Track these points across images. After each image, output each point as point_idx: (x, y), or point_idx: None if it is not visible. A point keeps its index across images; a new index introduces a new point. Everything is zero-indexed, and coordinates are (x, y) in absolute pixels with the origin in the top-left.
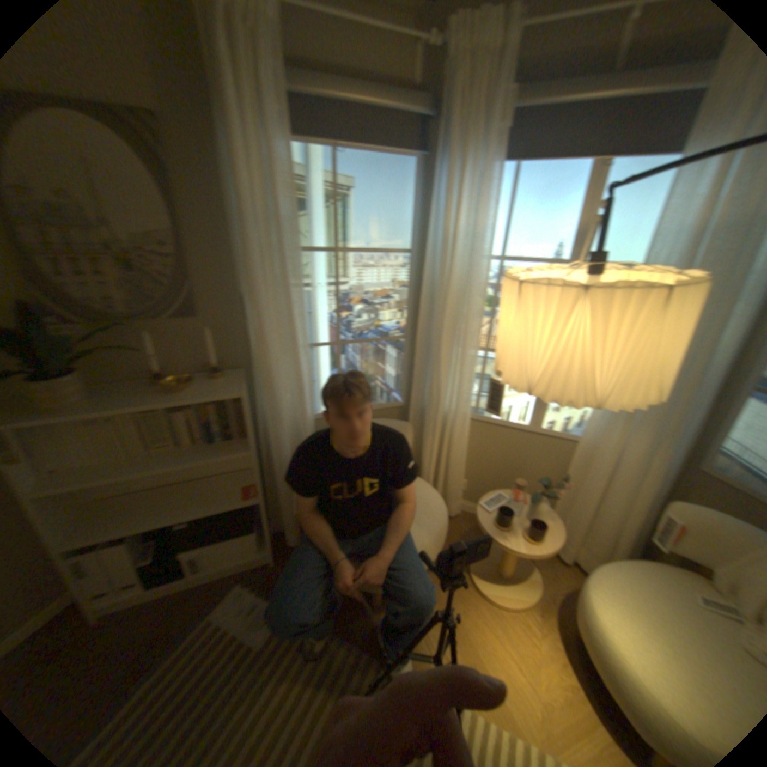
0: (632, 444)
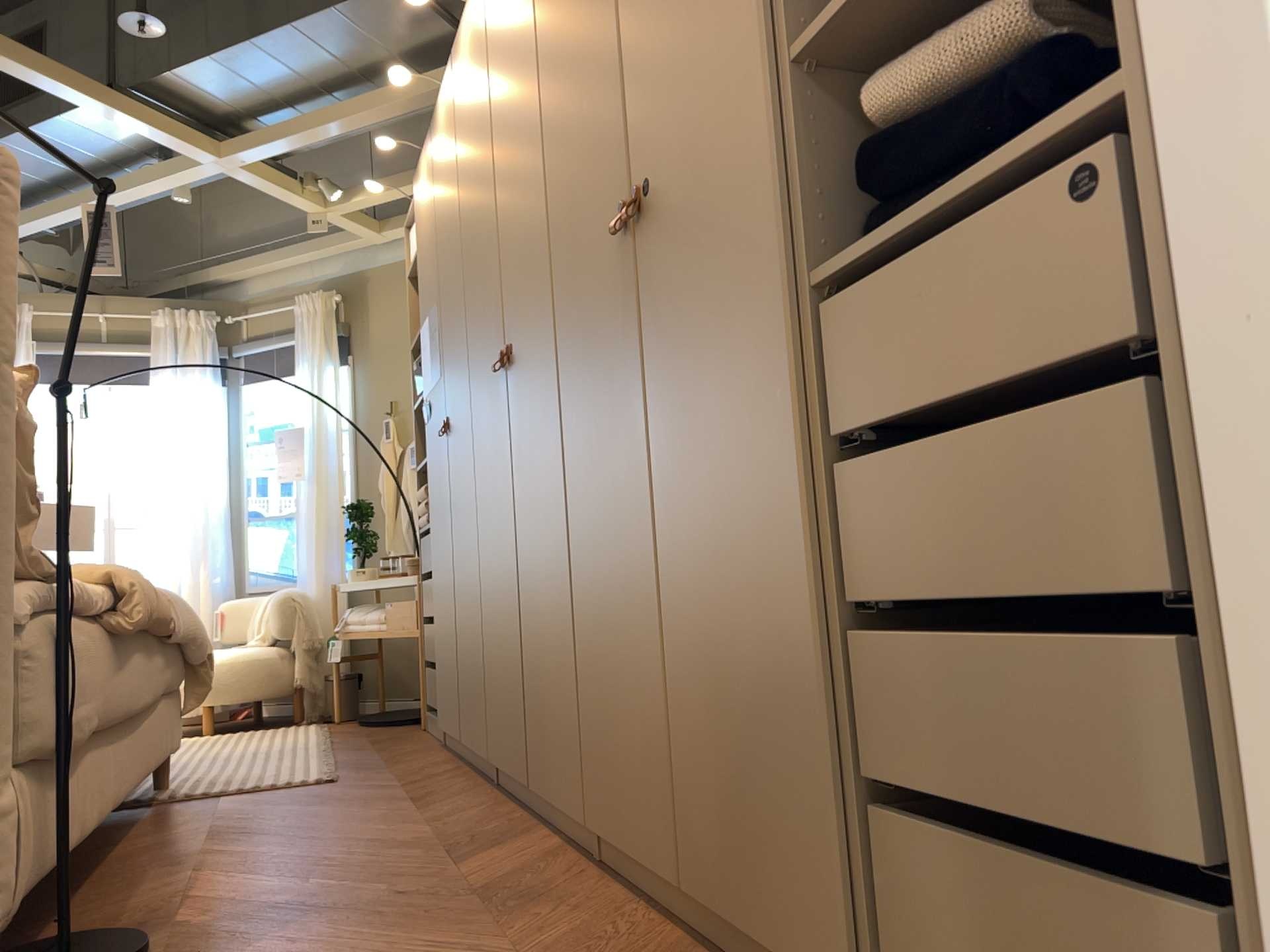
0: (193, 573)
